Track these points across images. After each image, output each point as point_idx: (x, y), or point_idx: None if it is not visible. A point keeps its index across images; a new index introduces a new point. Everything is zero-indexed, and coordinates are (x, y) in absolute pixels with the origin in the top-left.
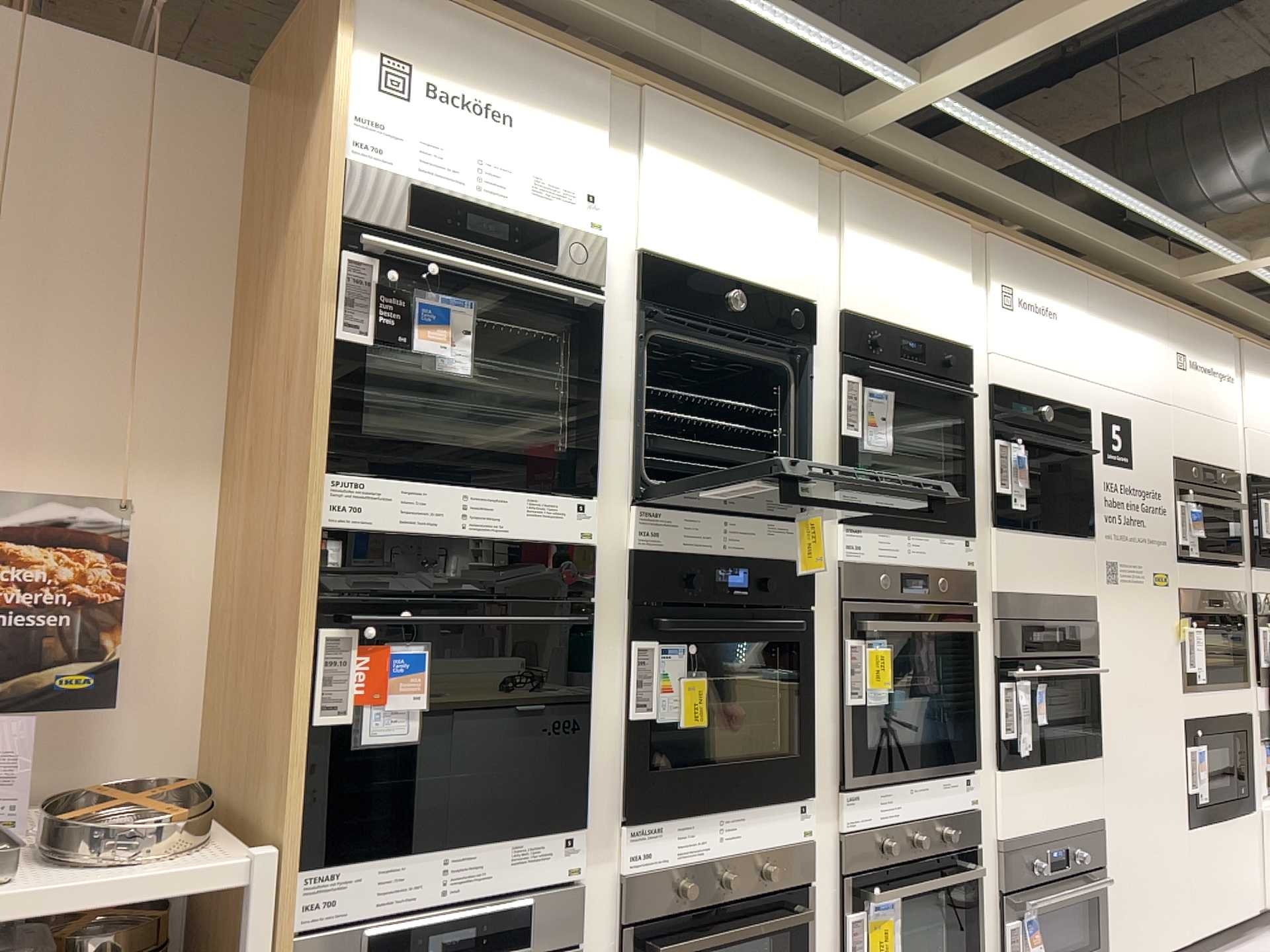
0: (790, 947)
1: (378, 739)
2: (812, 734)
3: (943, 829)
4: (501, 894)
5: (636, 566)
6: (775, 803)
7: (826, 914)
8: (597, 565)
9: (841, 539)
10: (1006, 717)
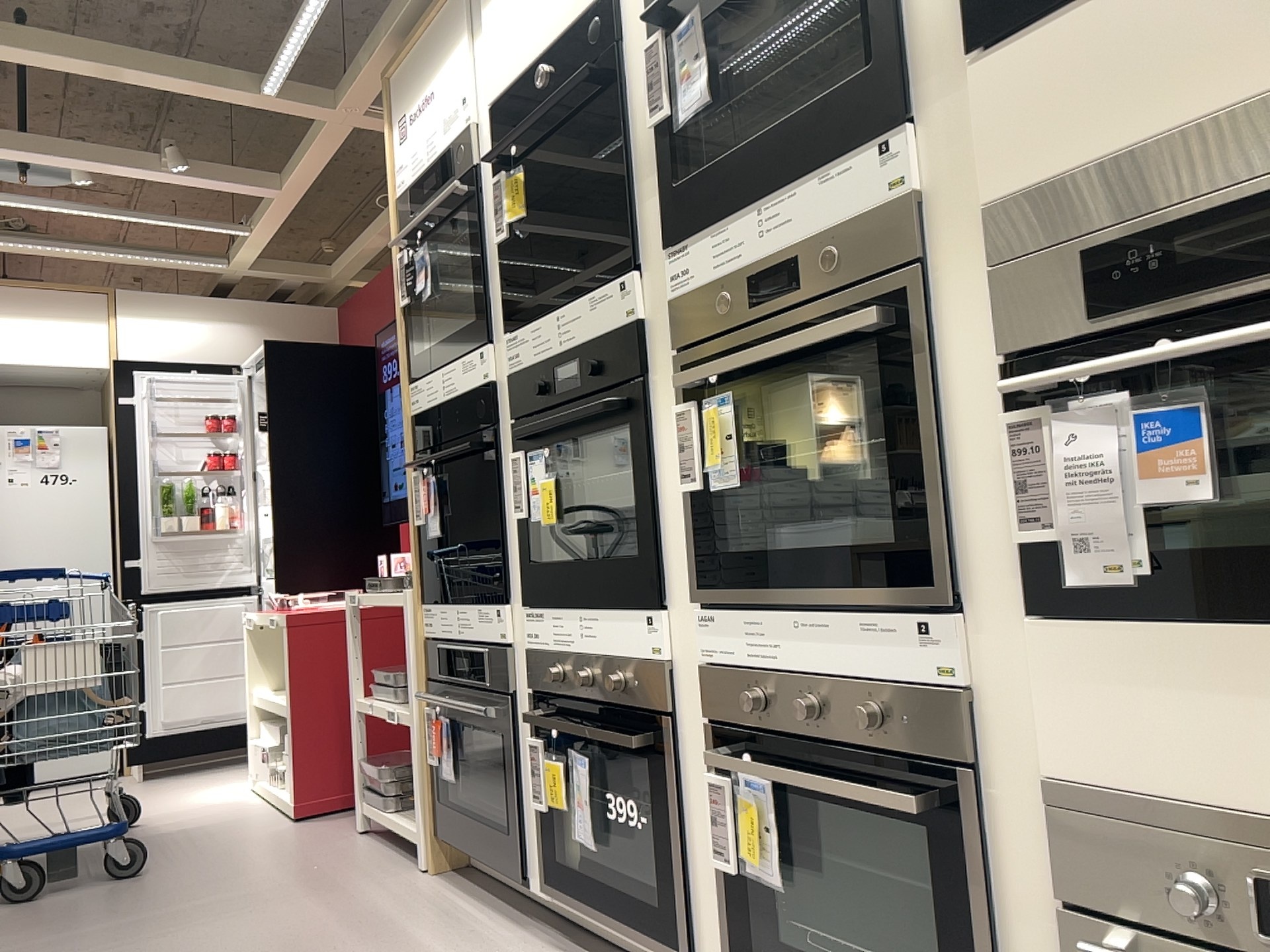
0: (653, 781)
1: (430, 533)
2: (650, 532)
3: (869, 706)
4: (477, 642)
5: (508, 386)
6: (625, 610)
7: (700, 765)
8: (497, 394)
9: (668, 270)
10: (1025, 492)
